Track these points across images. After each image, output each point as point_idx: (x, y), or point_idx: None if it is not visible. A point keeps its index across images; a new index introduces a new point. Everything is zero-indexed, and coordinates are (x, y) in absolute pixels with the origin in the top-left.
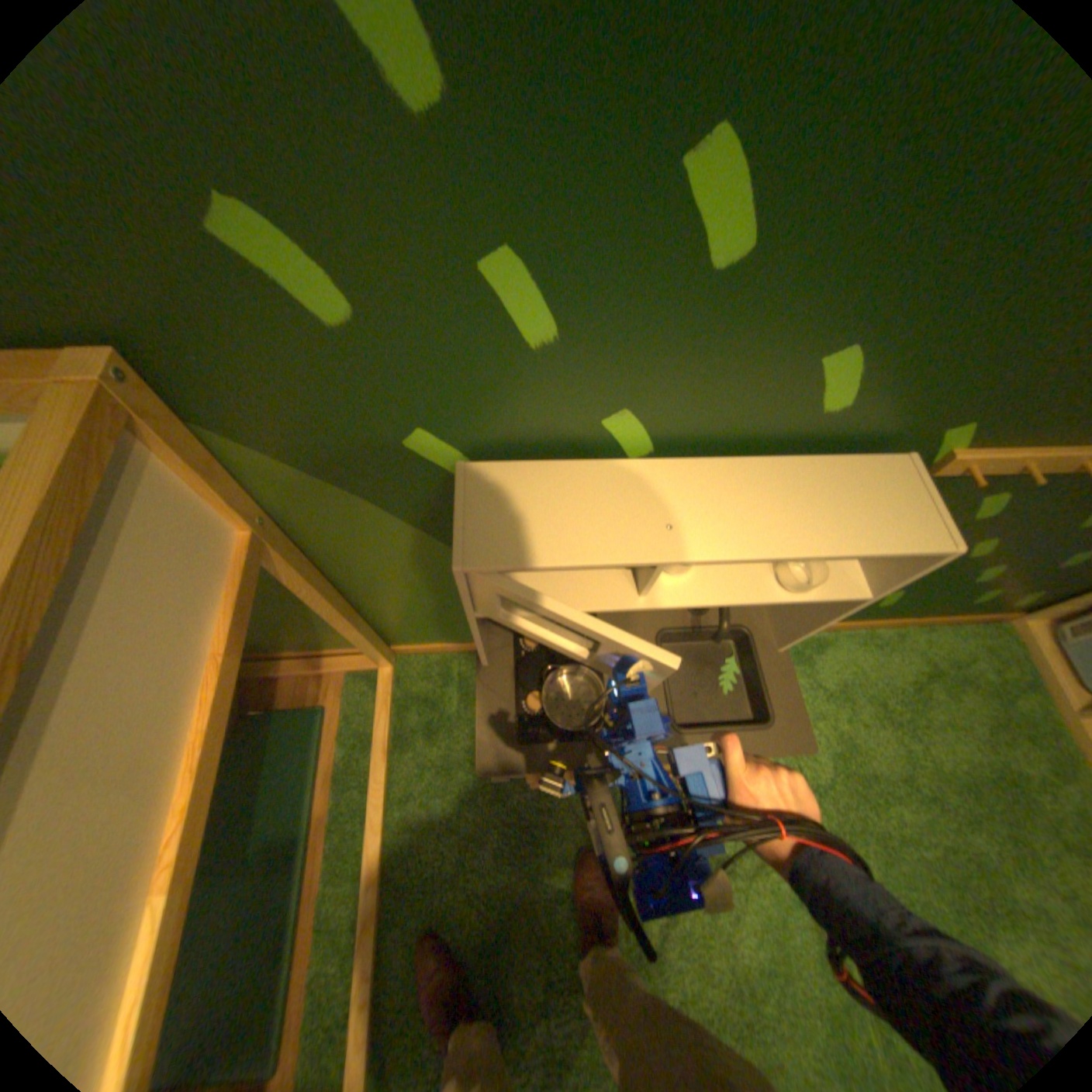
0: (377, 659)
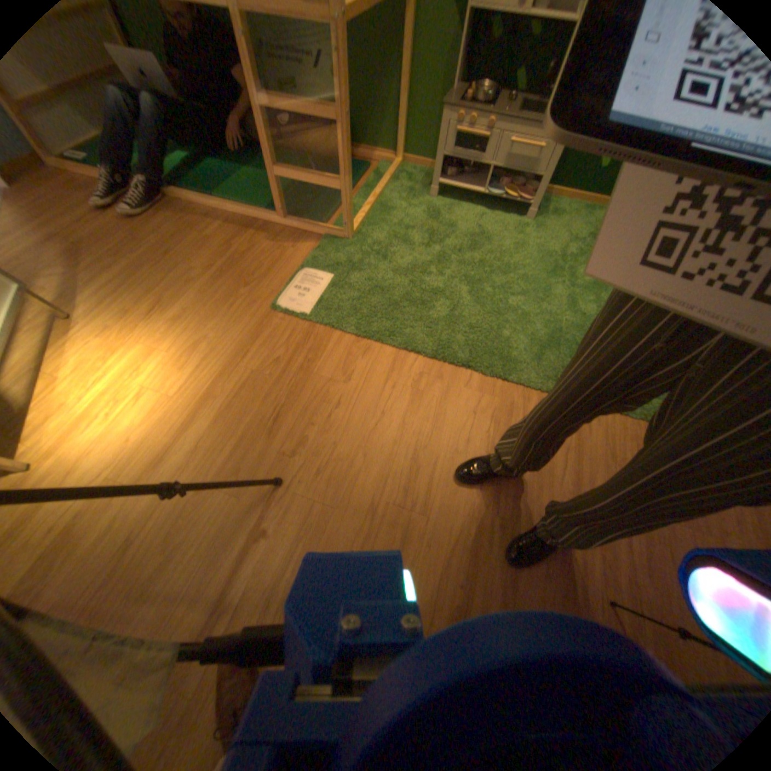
0: (397, 145)
